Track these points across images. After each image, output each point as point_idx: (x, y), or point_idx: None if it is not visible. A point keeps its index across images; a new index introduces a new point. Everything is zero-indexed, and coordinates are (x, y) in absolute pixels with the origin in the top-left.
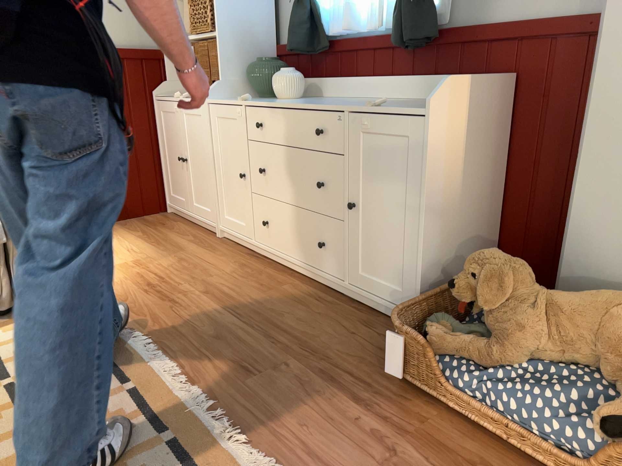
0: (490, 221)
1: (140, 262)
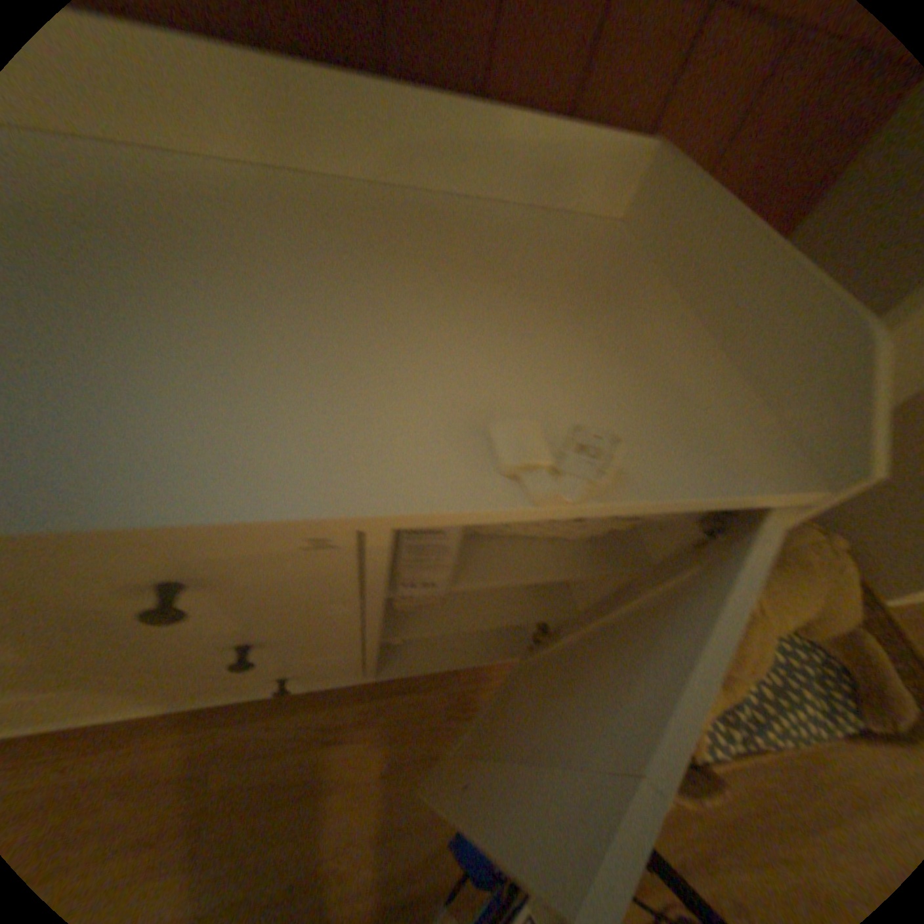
0: None
1: None
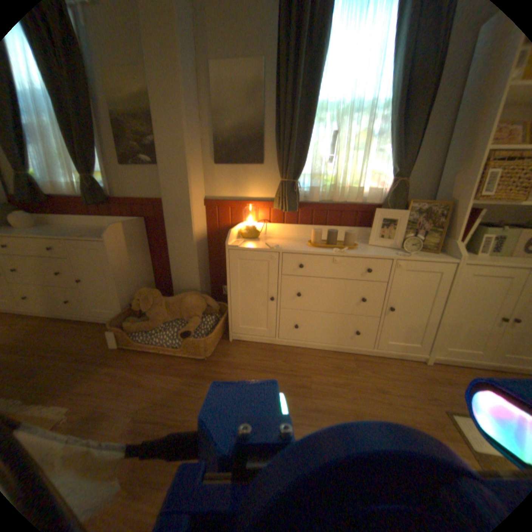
0: (149, 274)
1: None
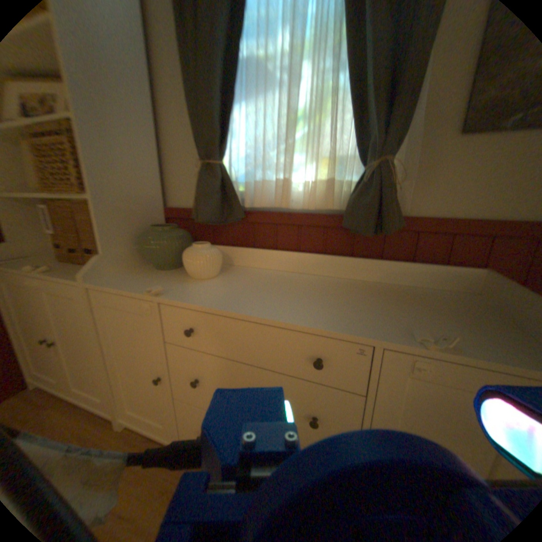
0: None
1: None
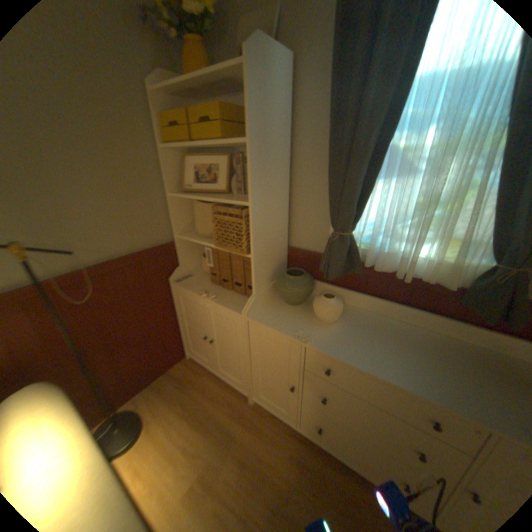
0: None
1: (205, 482)
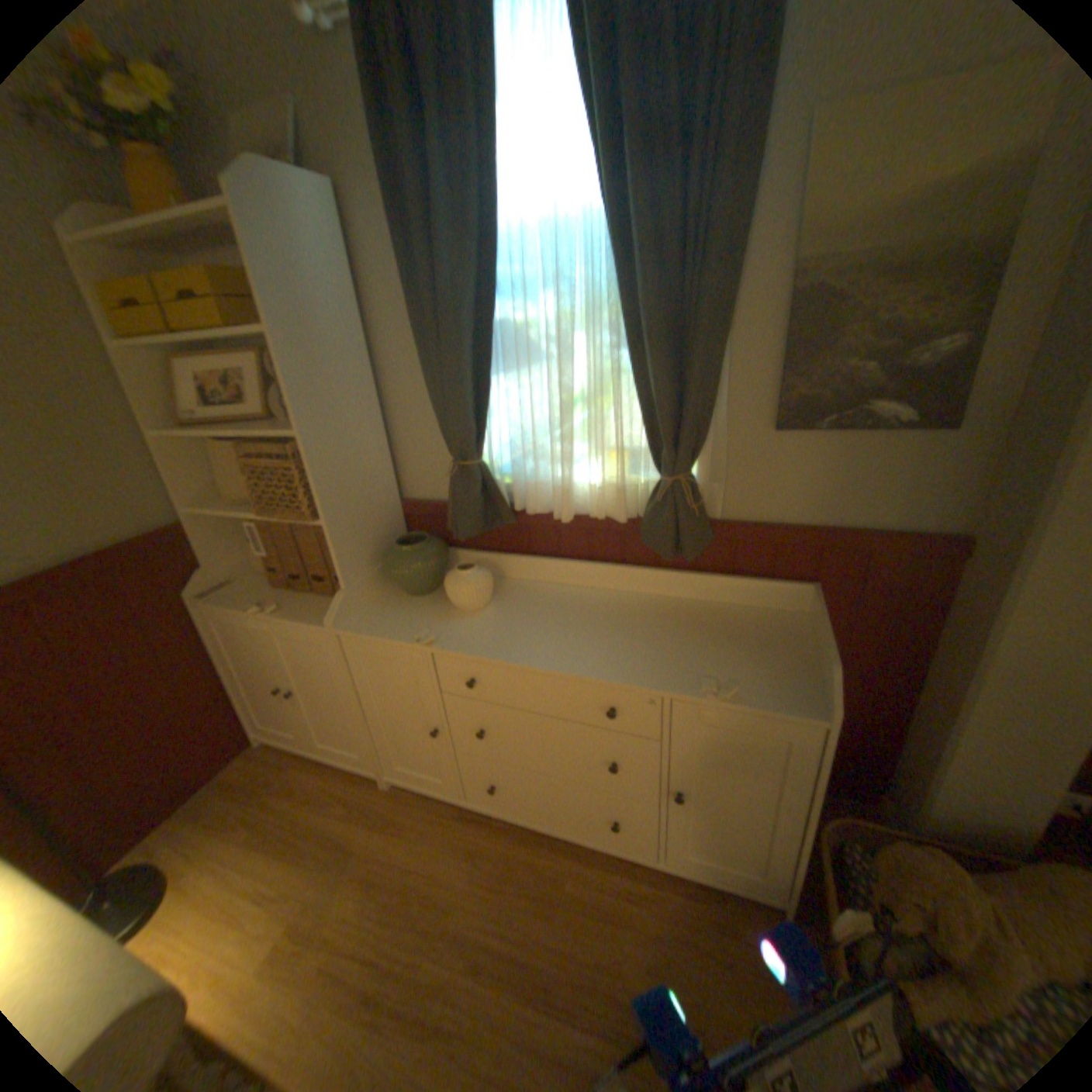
0: None
1: (302, 931)
